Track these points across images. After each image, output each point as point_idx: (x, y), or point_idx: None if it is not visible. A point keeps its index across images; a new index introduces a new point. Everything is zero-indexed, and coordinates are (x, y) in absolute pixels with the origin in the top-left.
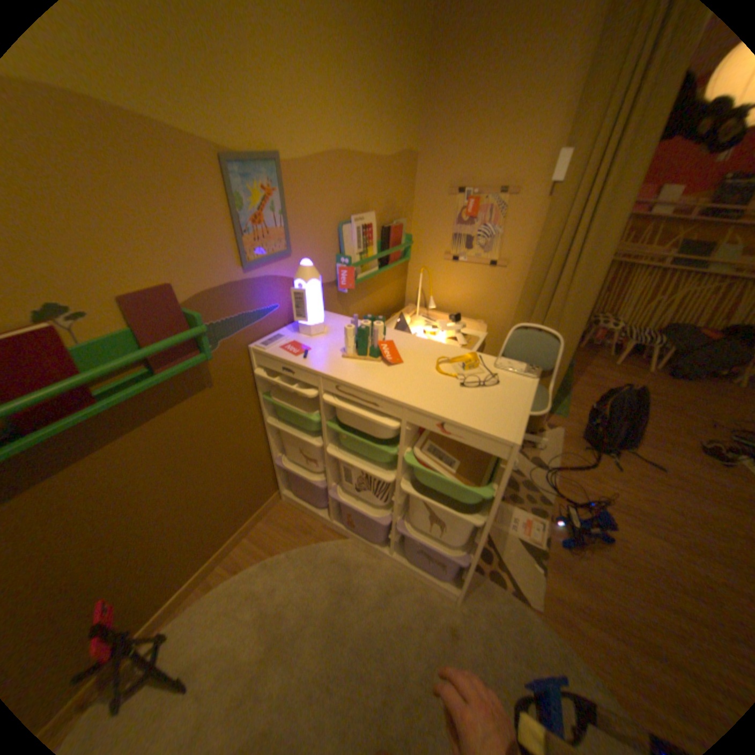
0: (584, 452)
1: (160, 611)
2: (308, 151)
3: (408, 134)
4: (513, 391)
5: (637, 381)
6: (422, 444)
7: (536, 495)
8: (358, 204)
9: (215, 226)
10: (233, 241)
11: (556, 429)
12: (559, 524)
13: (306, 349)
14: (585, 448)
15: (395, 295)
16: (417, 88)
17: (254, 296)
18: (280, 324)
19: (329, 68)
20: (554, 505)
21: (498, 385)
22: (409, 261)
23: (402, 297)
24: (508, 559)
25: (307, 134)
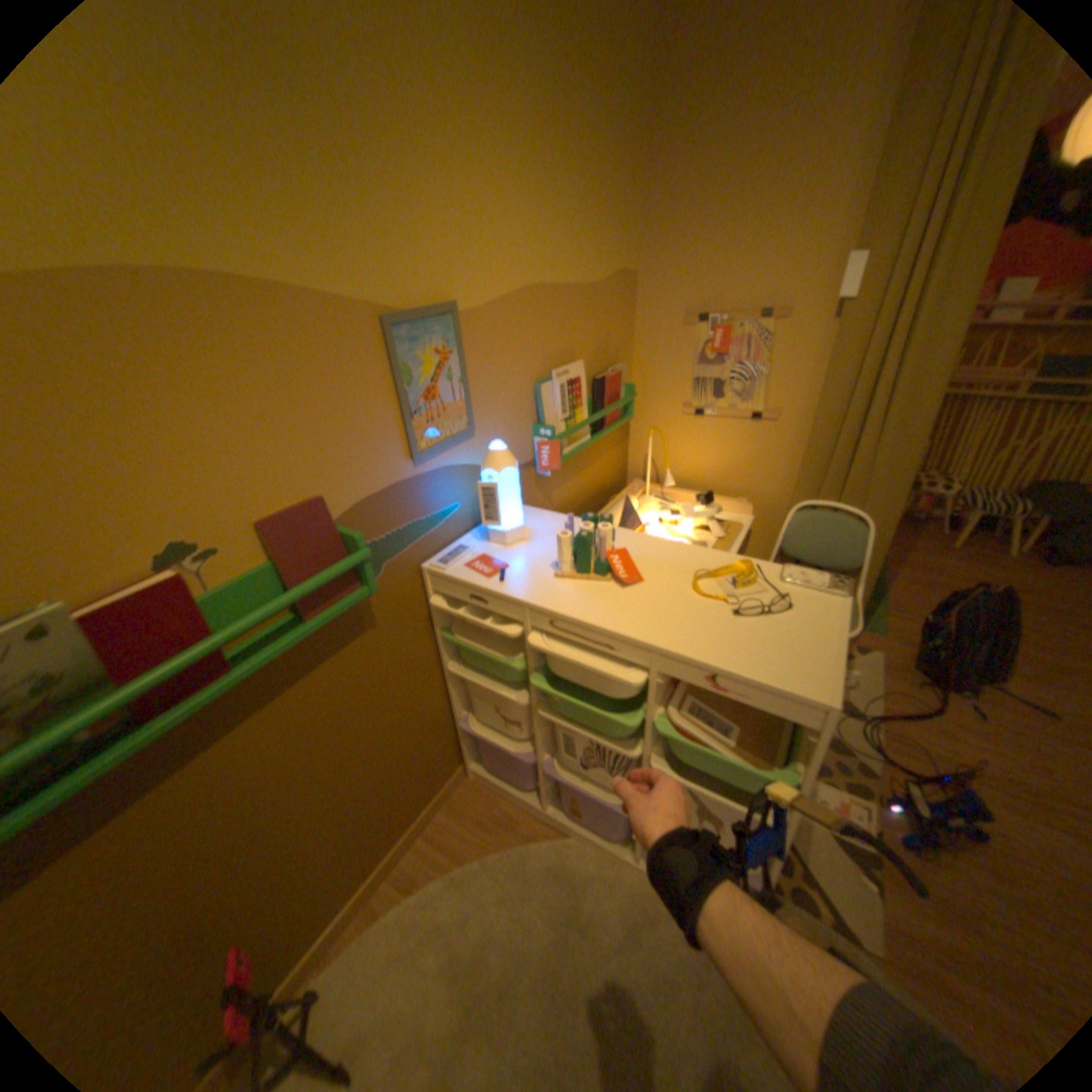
0: (919, 690)
1: (309, 952)
2: (493, 295)
3: (622, 250)
4: (815, 619)
5: (991, 572)
6: (679, 701)
7: (850, 762)
8: (560, 353)
9: (378, 411)
10: (400, 427)
11: (870, 655)
12: (894, 809)
13: (502, 566)
14: (921, 683)
15: (613, 469)
16: (632, 188)
17: (428, 497)
18: (462, 530)
19: (518, 184)
20: (882, 778)
21: (791, 610)
22: (631, 419)
23: (623, 471)
24: (817, 867)
25: (491, 273)
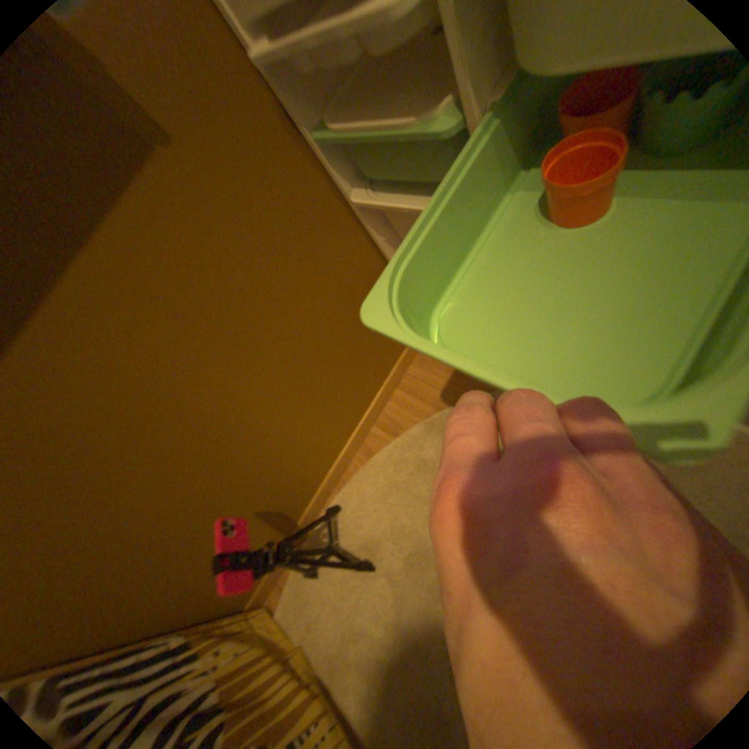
0: None
1: (325, 483)
2: None
3: None
4: None
5: None
6: None
7: None
8: None
9: None
10: None
11: None
12: None
13: None
14: None
15: None
16: None
17: None
18: None
19: None
20: None
21: None
22: None
23: None
24: None
25: None
